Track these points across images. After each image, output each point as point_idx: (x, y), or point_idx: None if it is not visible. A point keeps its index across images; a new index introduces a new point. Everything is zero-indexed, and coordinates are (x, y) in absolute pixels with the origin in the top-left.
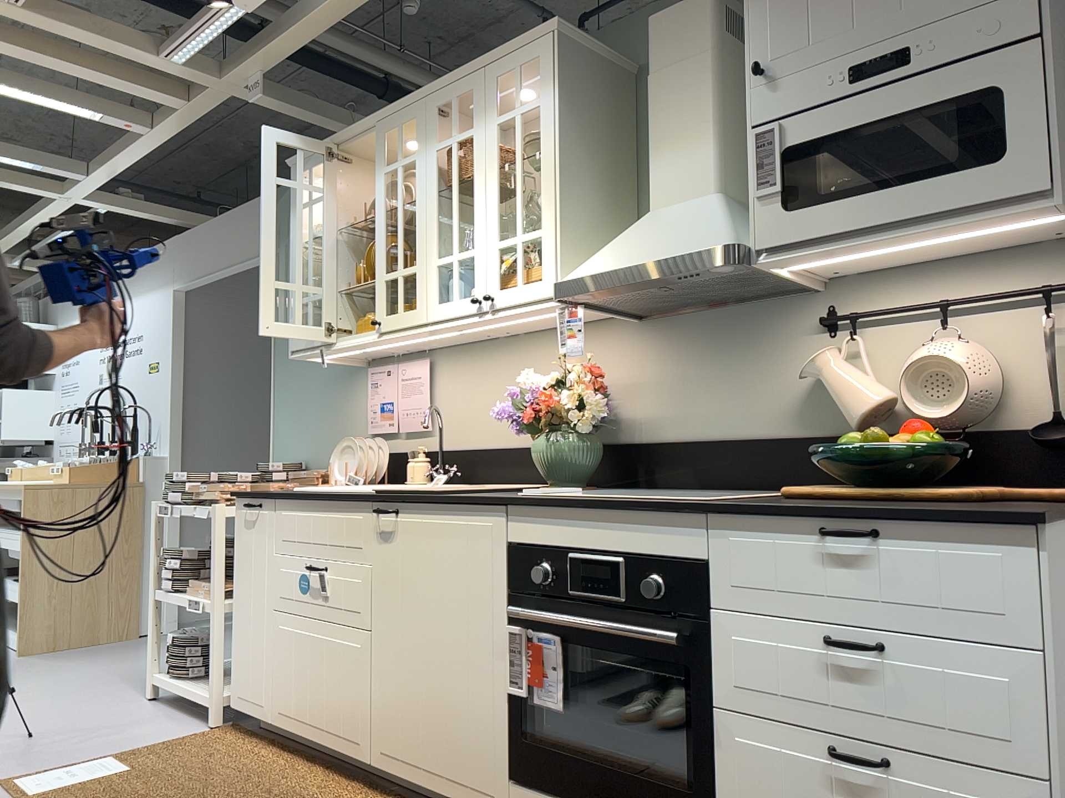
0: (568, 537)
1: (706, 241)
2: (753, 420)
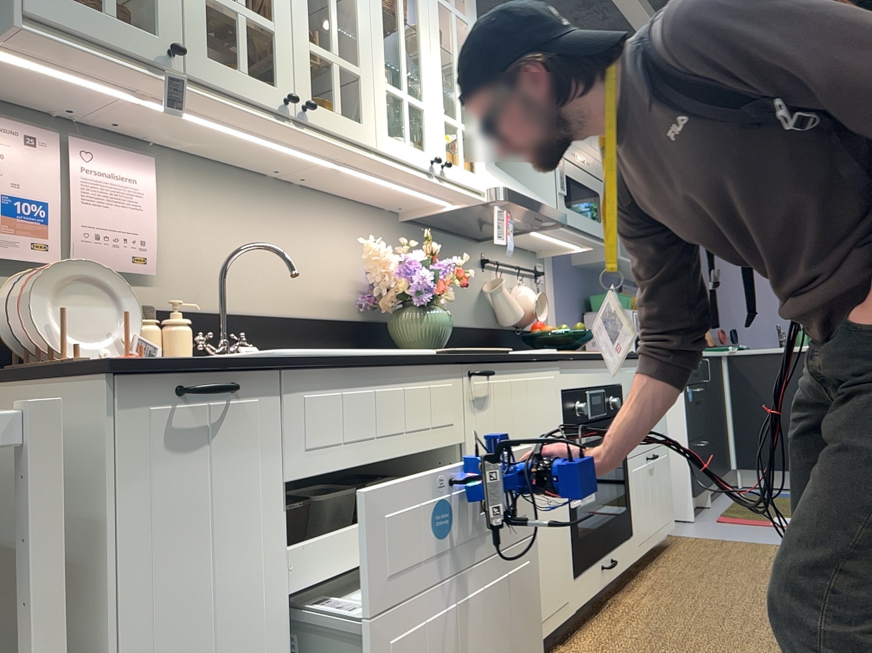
0: (586, 380)
1: (551, 205)
2: (460, 314)
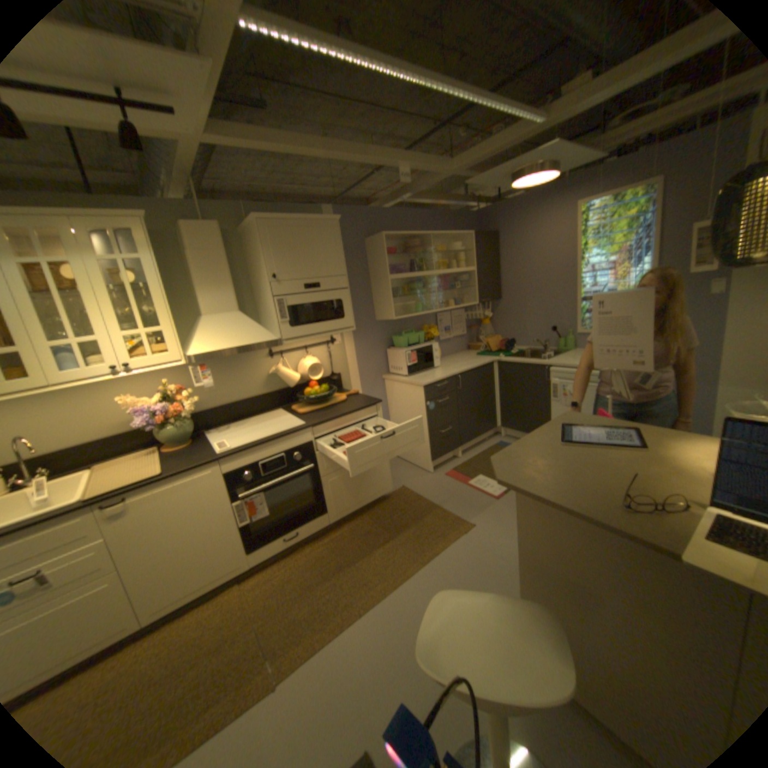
0: (256, 458)
1: (265, 338)
2: (248, 392)
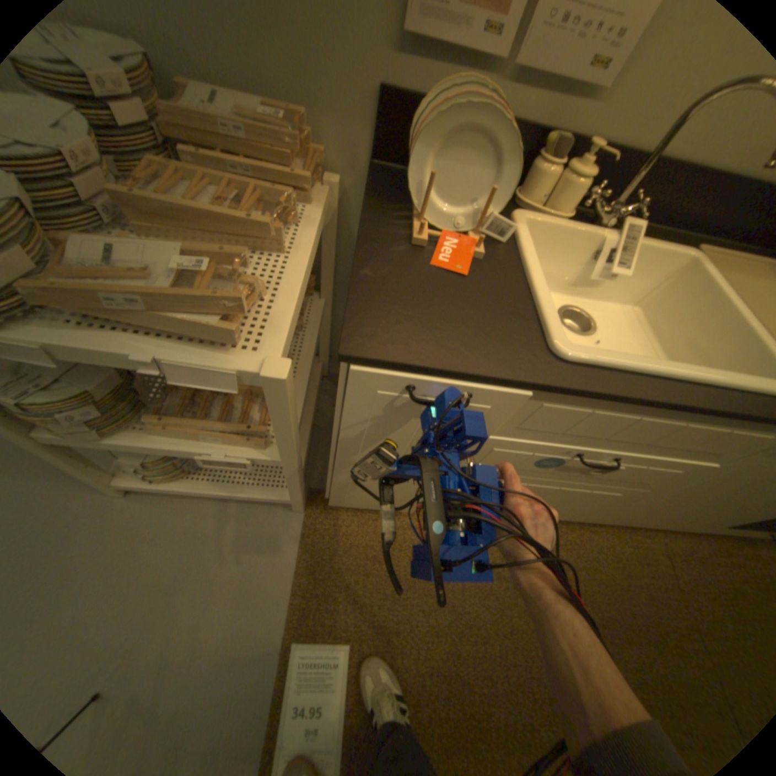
0: None
1: None
2: None
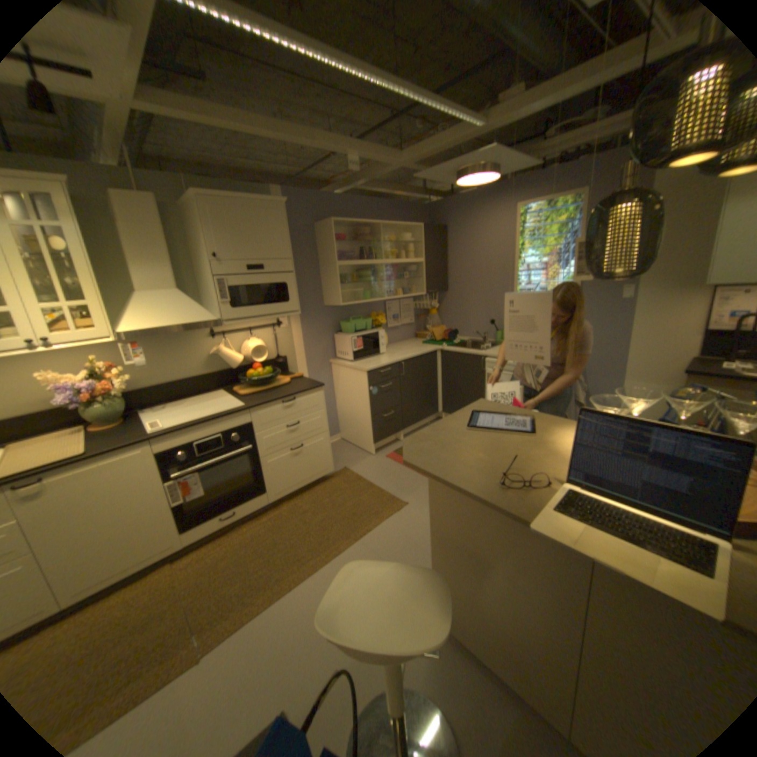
0: (191, 439)
1: (204, 318)
2: (187, 372)
